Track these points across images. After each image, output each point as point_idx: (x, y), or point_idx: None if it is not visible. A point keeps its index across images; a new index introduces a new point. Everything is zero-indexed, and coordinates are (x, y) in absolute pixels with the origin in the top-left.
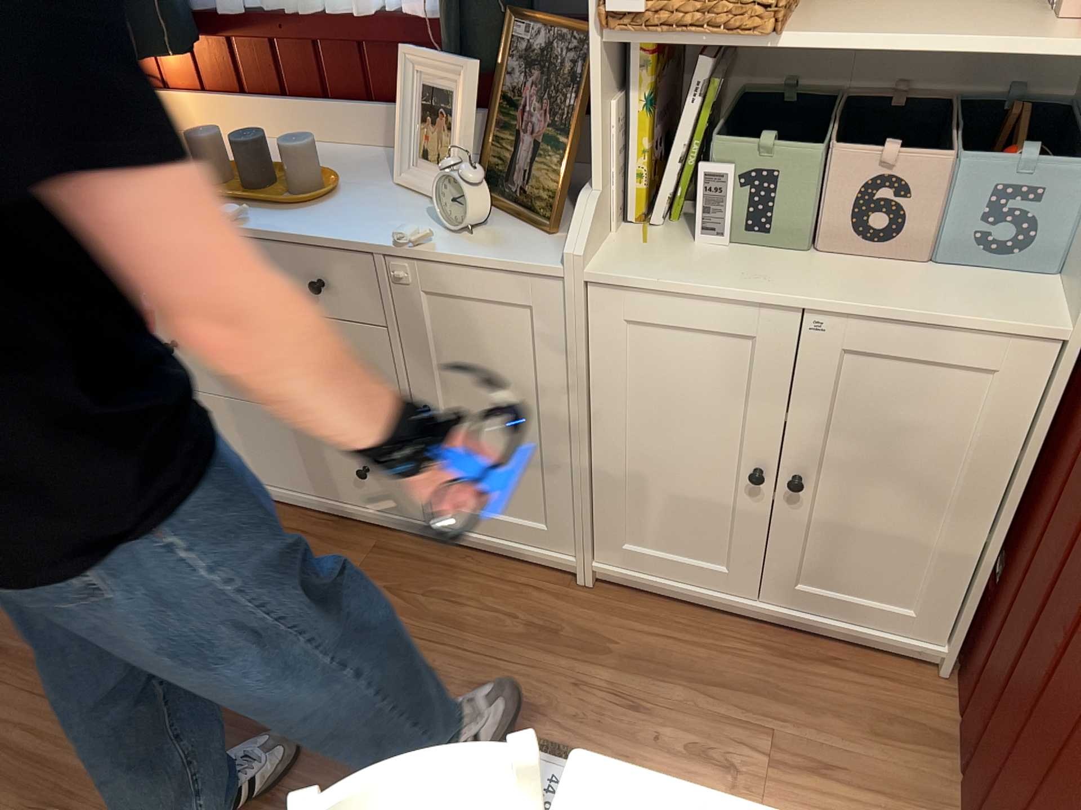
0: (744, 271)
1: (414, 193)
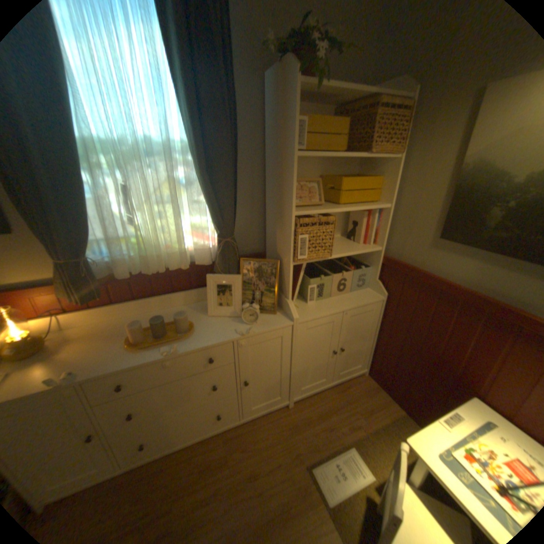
0: (325, 306)
1: (216, 316)
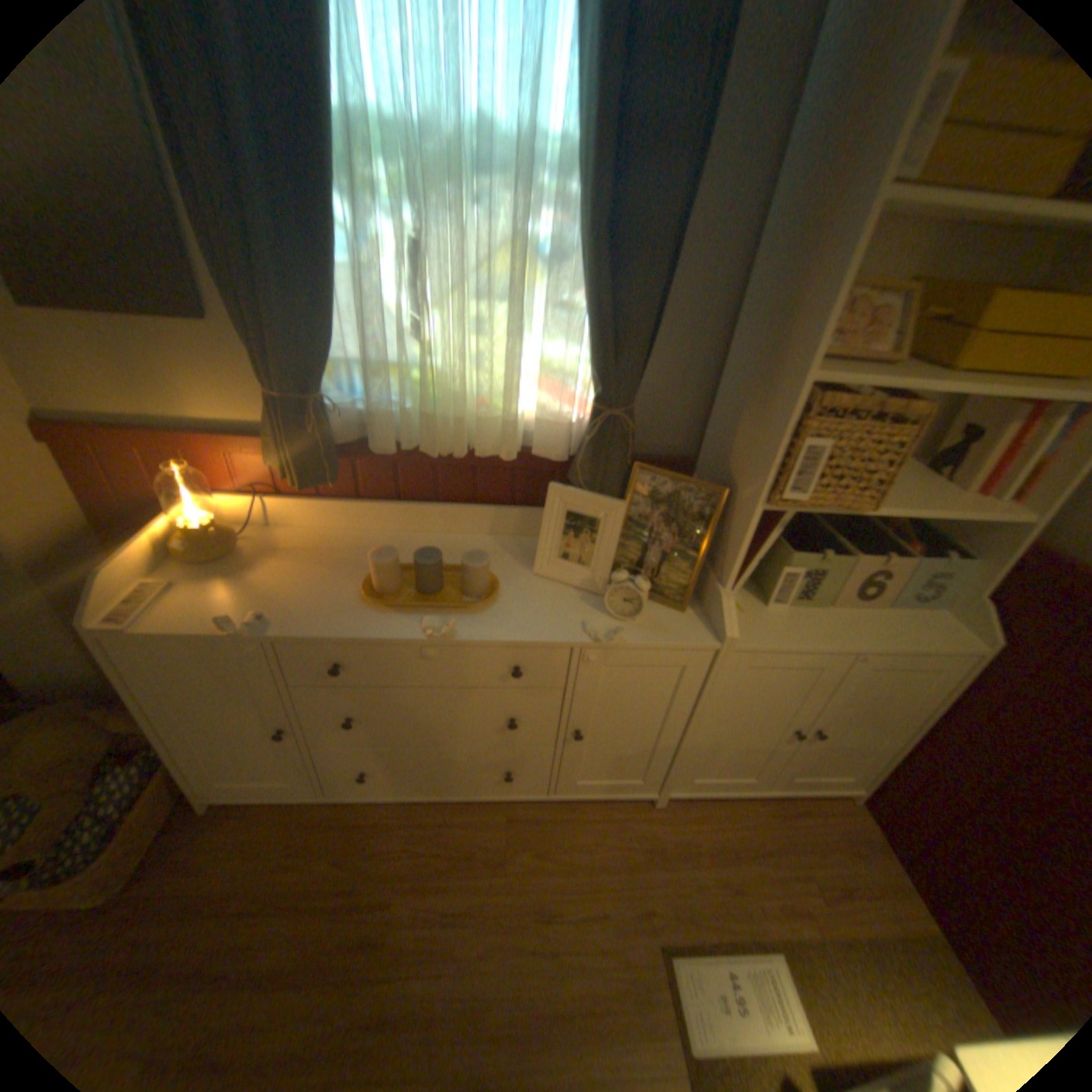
0: (814, 627)
1: (550, 578)
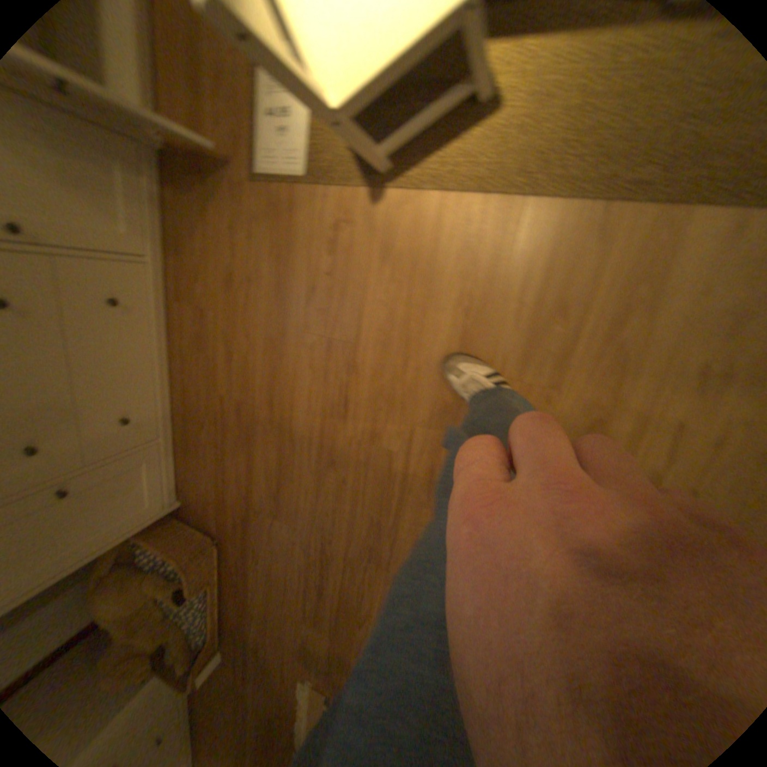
0: None
1: None
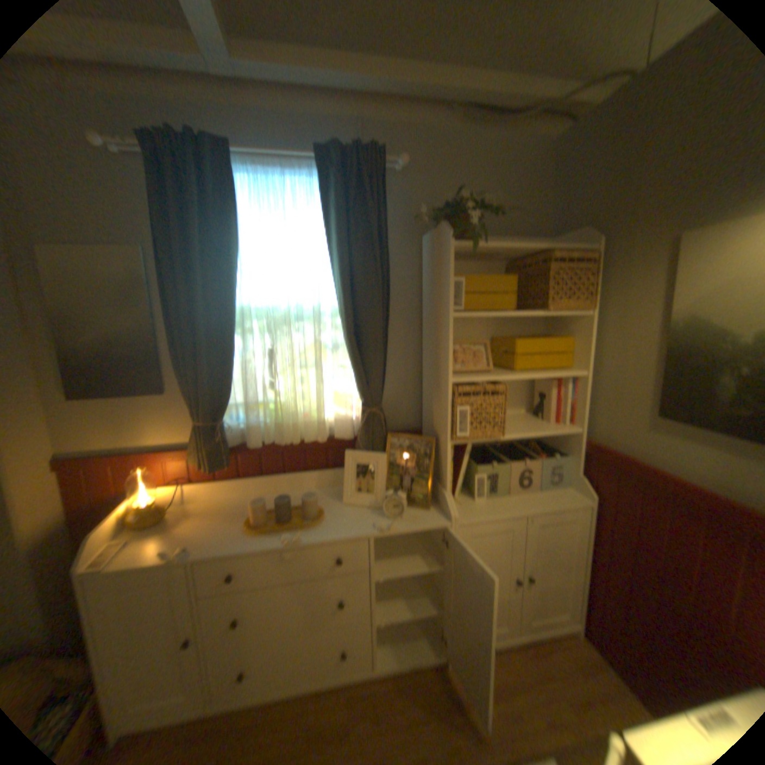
0: (501, 507)
1: (352, 506)
